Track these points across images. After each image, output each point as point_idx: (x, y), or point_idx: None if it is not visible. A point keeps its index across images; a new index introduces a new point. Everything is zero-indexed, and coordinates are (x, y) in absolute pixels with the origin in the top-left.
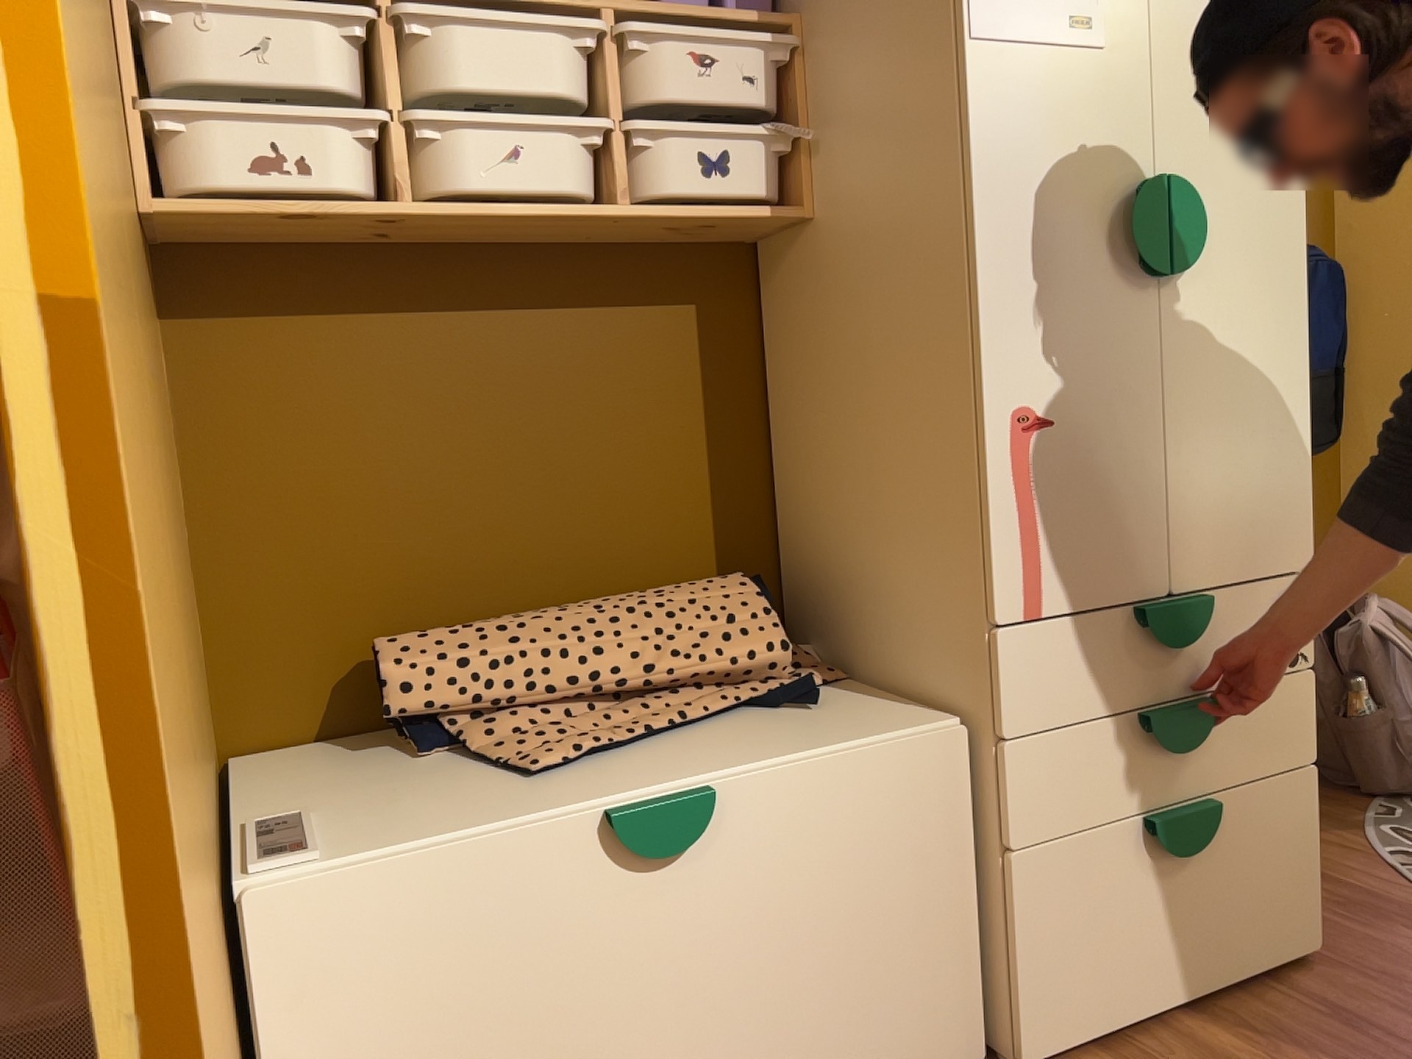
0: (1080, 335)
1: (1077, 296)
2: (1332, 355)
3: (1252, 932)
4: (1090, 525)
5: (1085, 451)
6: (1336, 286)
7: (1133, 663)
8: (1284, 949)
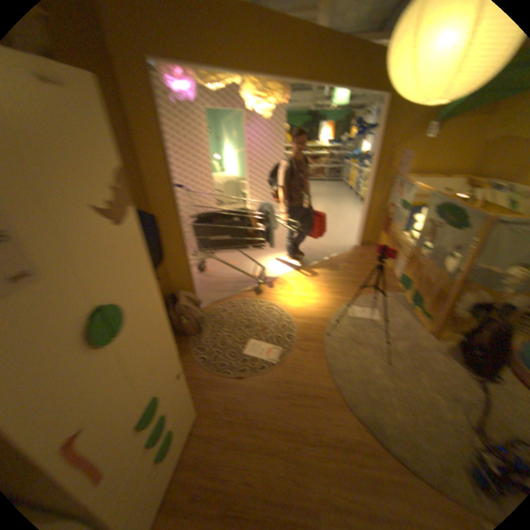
0: (82, 391)
1: (75, 380)
2: (159, 240)
3: (183, 437)
4: (110, 434)
5: (100, 418)
6: (156, 222)
7: (138, 439)
8: (189, 429)
